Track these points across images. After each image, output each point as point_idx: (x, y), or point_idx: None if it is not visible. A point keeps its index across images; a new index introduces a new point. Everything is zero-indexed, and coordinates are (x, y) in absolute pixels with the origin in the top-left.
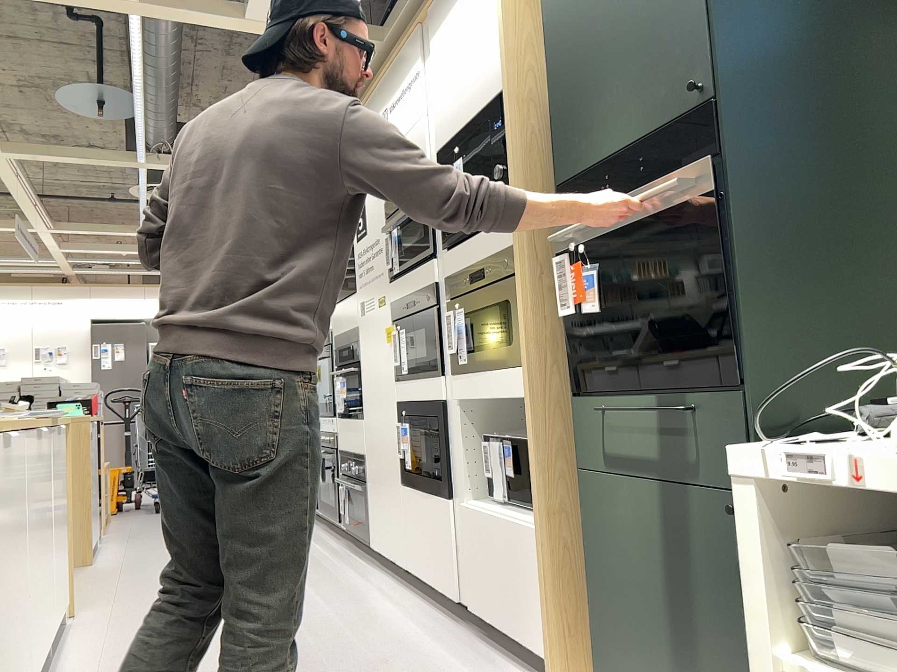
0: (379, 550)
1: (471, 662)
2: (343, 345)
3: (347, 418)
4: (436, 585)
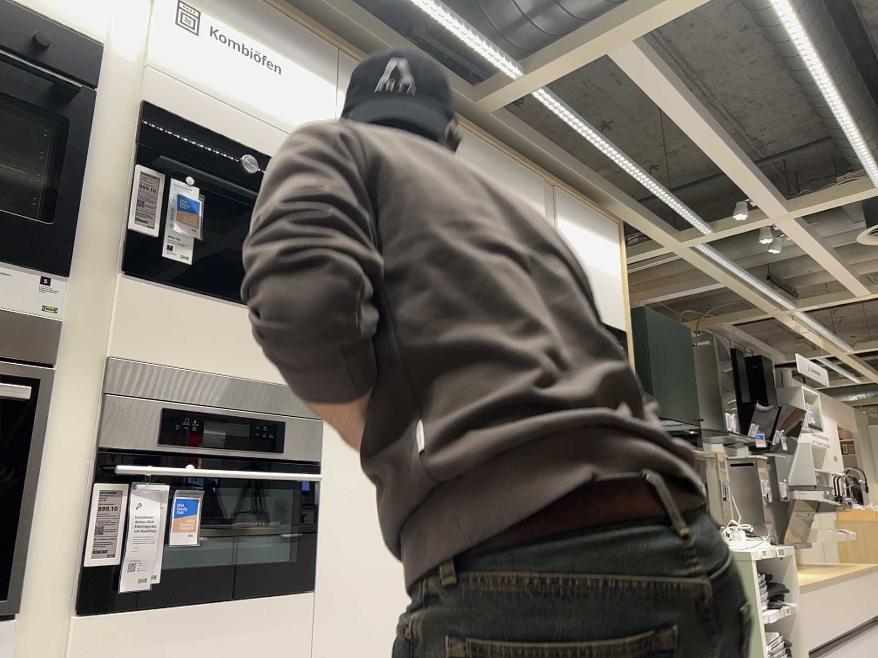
0: None
1: None
2: (207, 404)
3: (189, 603)
4: None
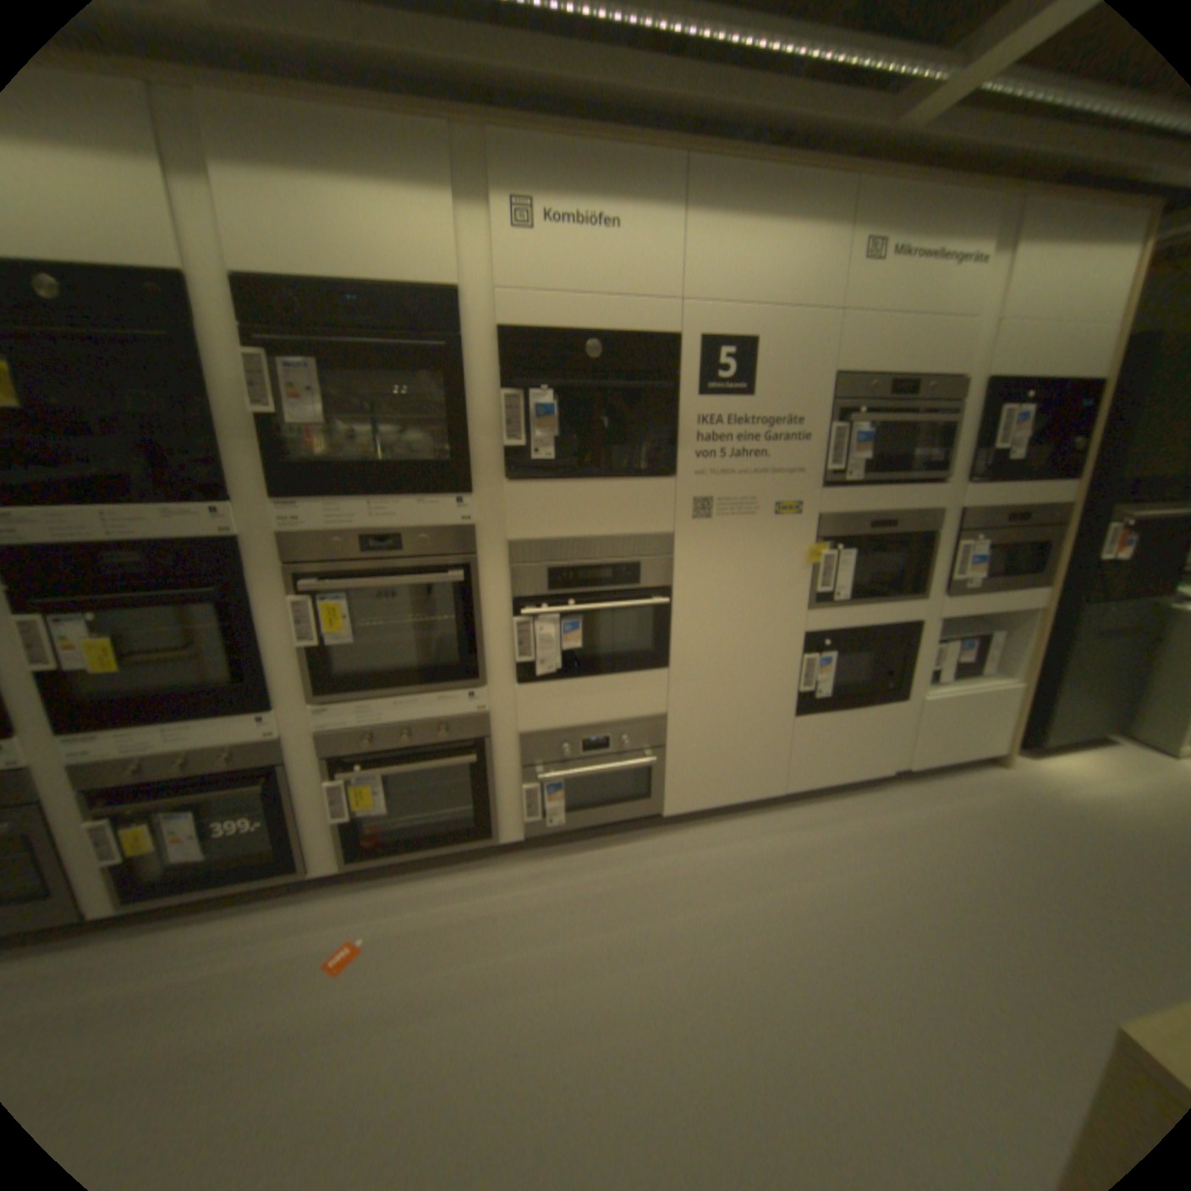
0: (698, 807)
1: (964, 794)
2: (579, 559)
3: (581, 676)
4: (852, 780)
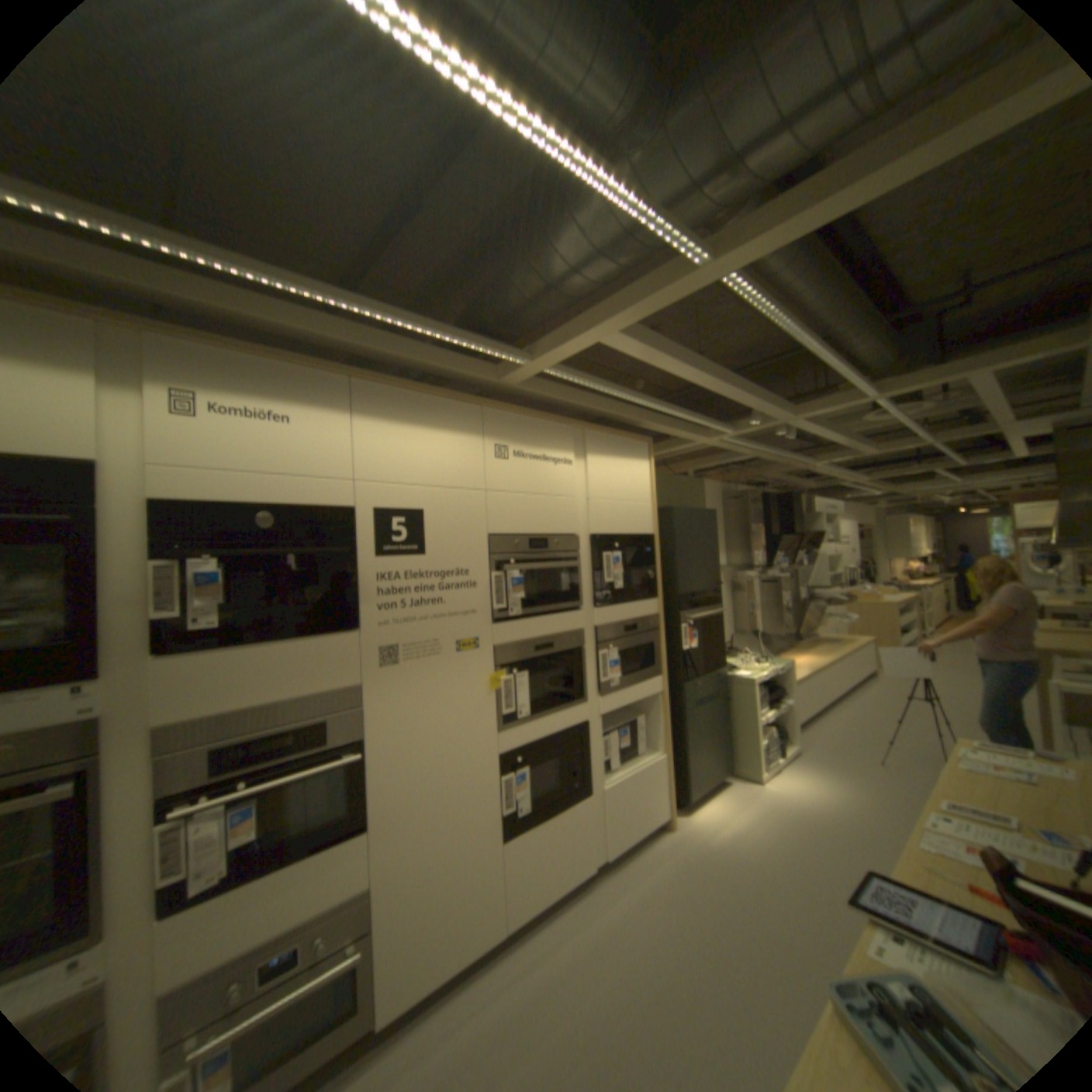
0: (416, 997)
1: (649, 870)
2: (251, 732)
3: (255, 877)
4: (563, 892)
